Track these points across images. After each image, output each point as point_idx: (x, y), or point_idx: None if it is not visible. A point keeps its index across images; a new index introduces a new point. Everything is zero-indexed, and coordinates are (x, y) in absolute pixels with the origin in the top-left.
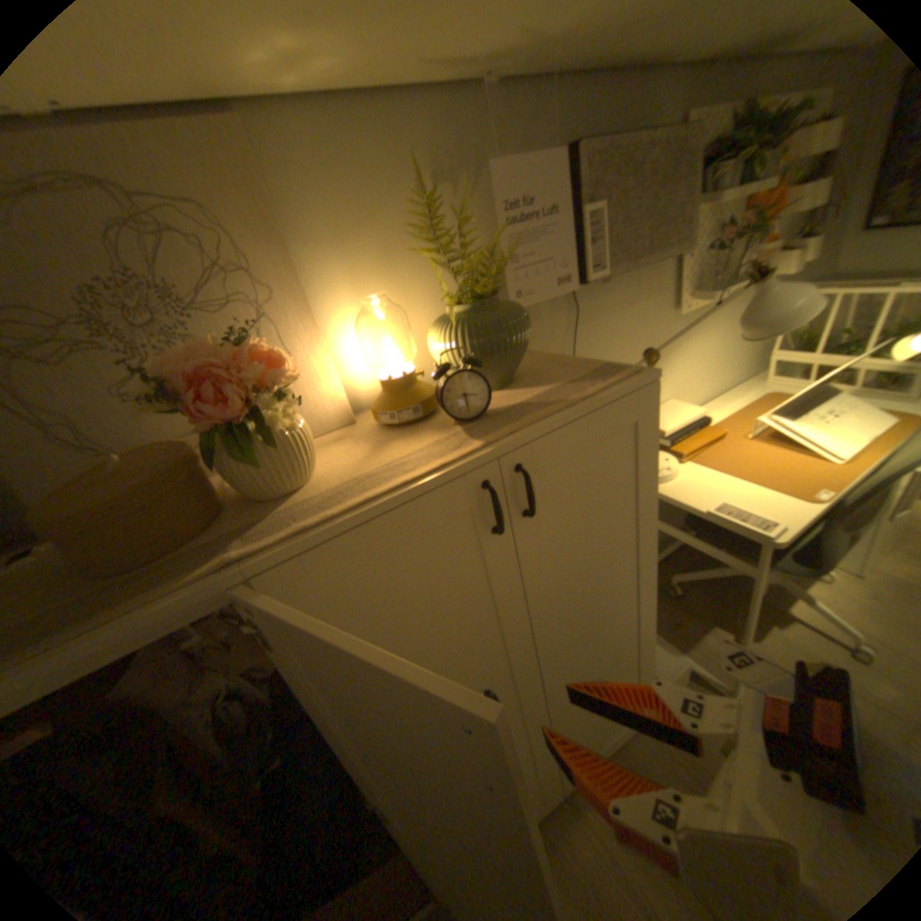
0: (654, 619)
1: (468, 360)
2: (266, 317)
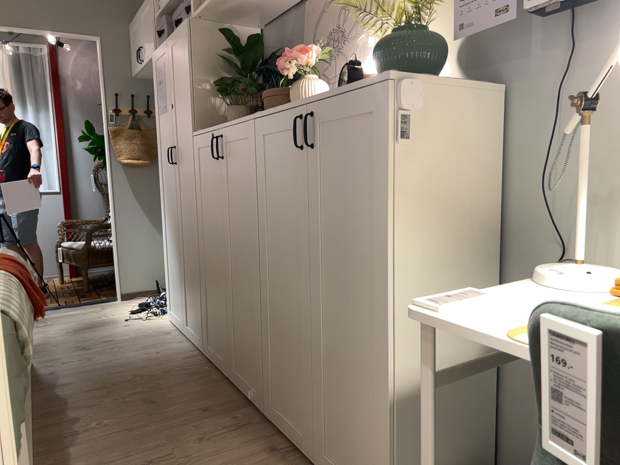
0: (390, 369)
1: (351, 61)
2: (359, 46)
